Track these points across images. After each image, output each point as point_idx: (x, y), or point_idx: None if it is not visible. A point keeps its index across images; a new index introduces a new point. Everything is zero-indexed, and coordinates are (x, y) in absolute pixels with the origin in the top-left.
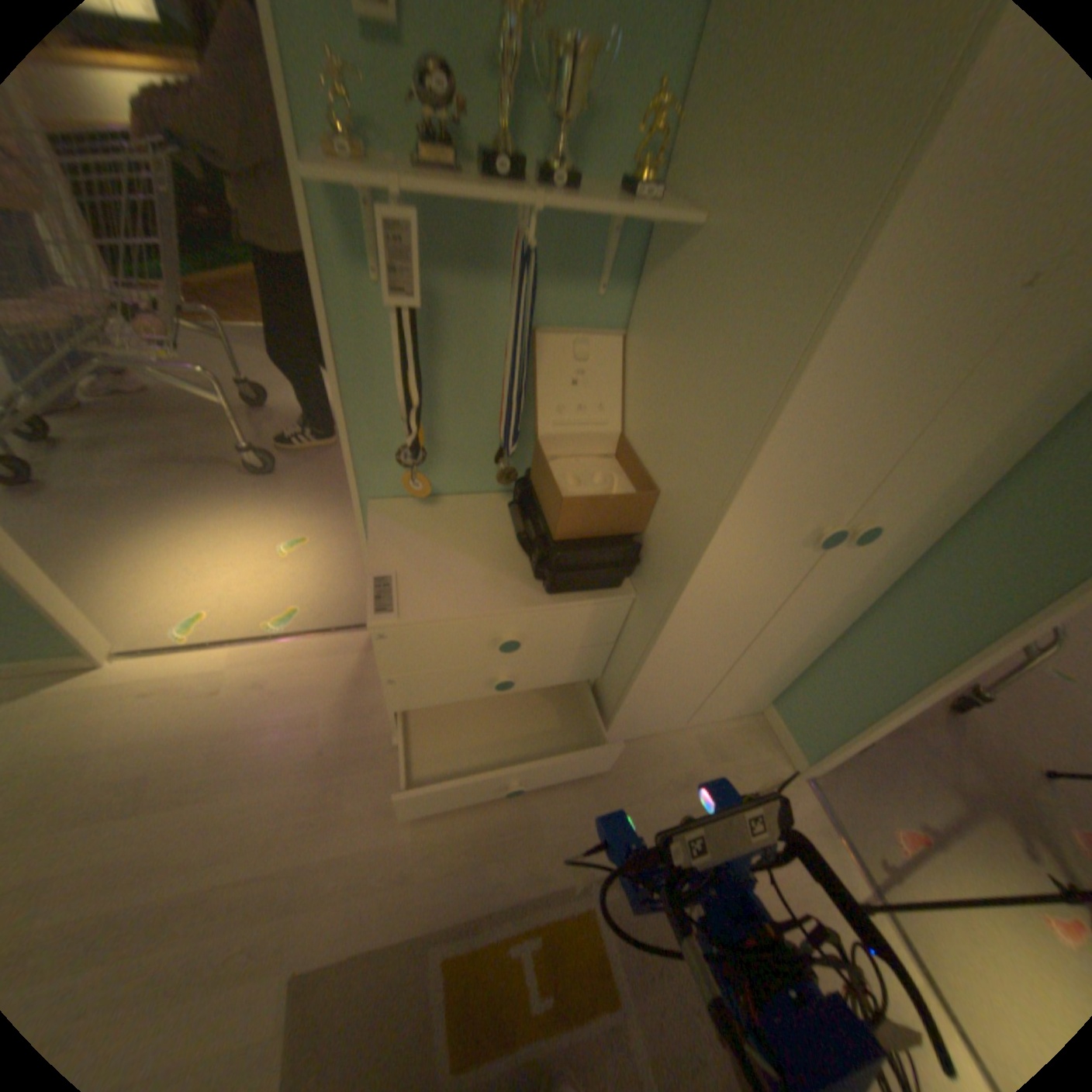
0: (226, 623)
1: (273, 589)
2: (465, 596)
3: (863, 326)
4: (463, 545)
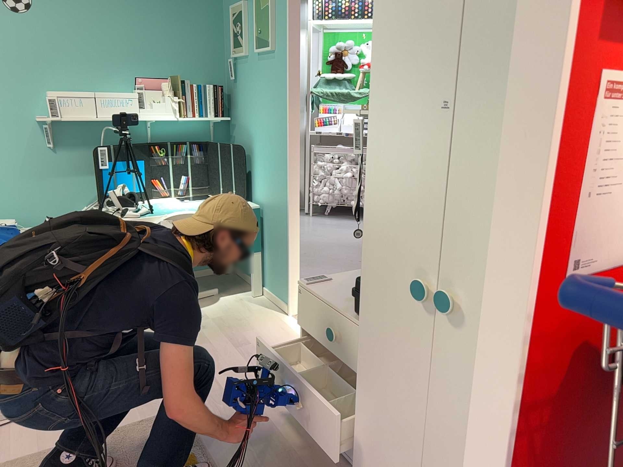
0: None
1: None
2: (332, 295)
3: (379, 126)
4: None
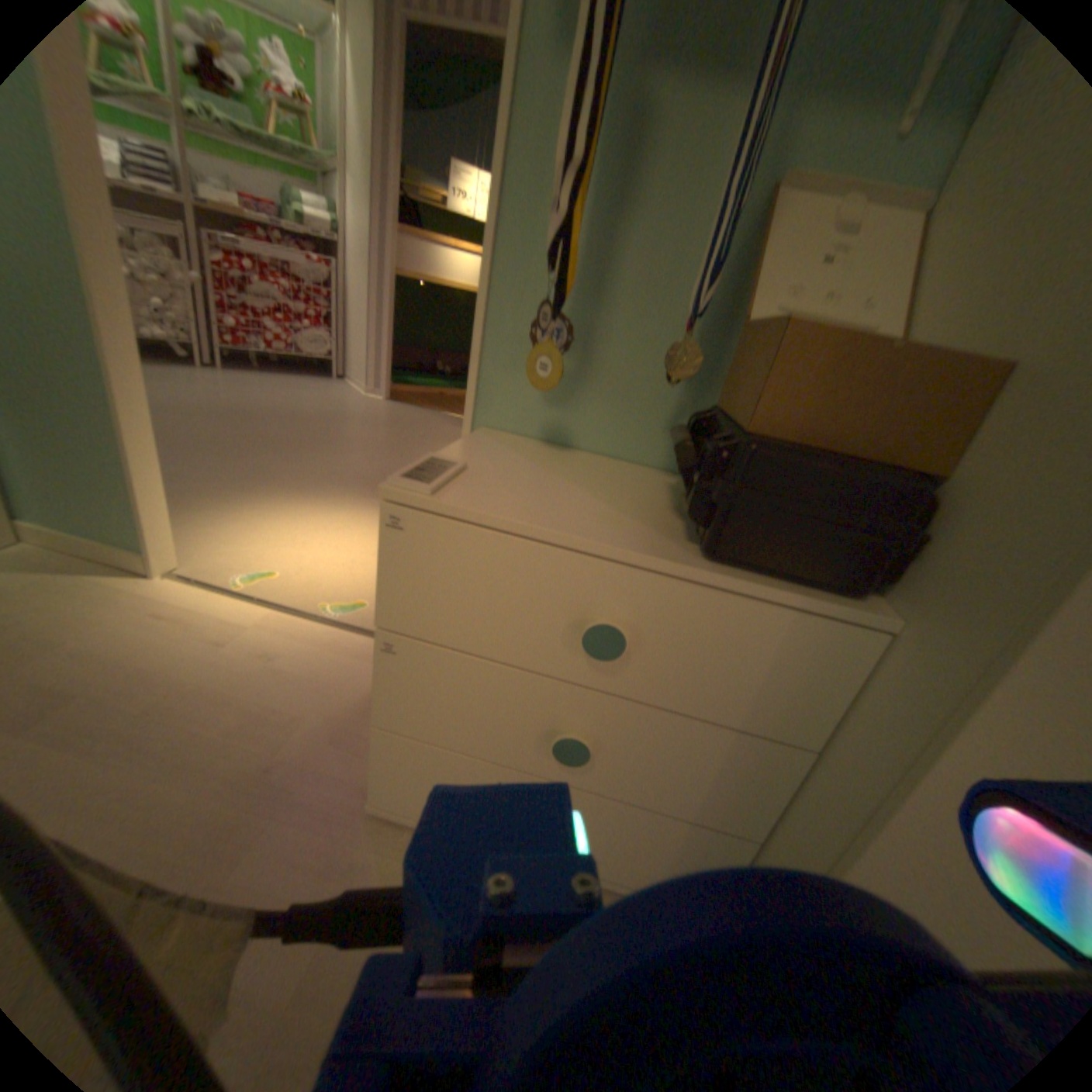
0: (292, 593)
1: (360, 583)
2: (556, 520)
3: None
4: (585, 487)
